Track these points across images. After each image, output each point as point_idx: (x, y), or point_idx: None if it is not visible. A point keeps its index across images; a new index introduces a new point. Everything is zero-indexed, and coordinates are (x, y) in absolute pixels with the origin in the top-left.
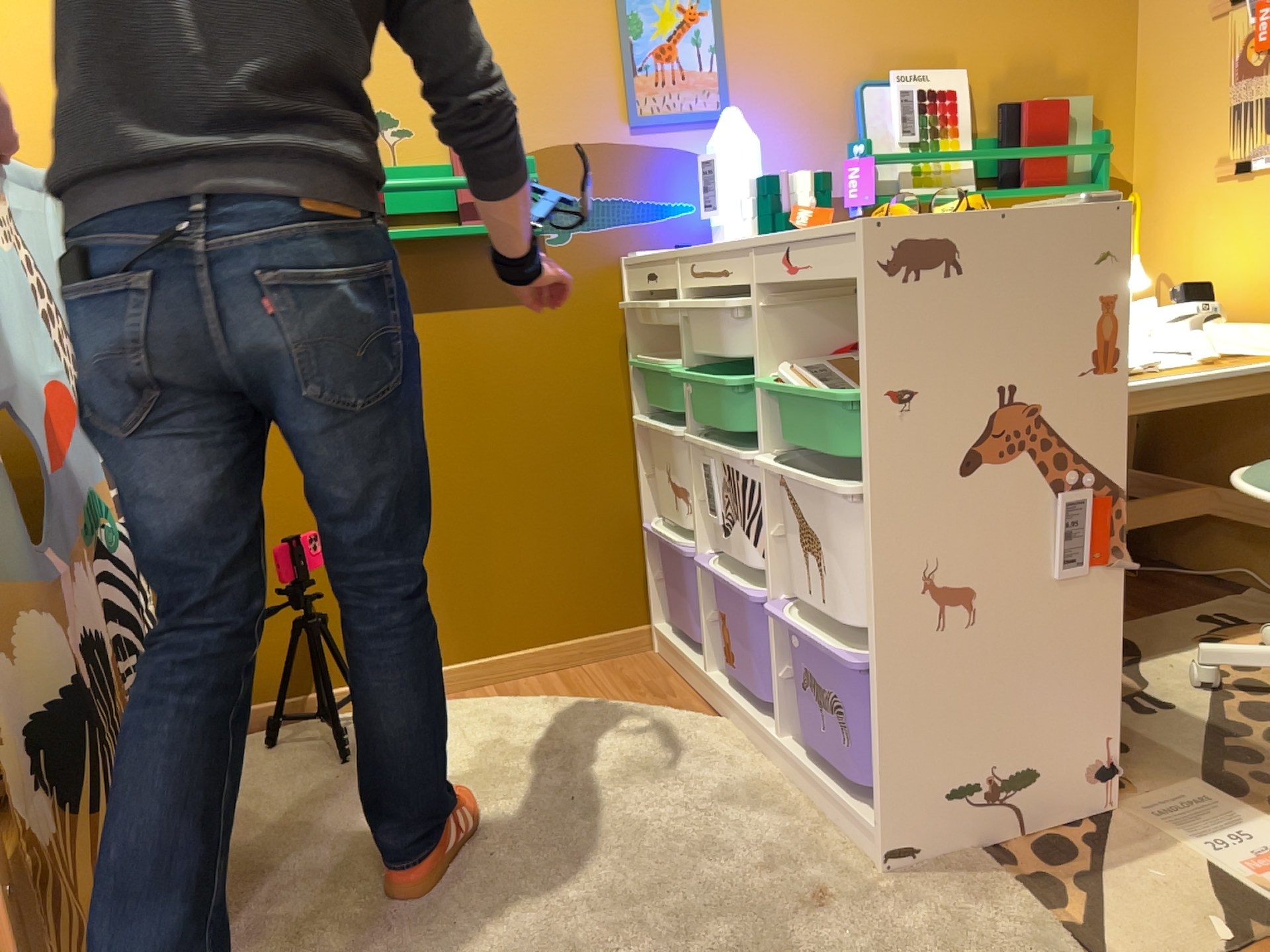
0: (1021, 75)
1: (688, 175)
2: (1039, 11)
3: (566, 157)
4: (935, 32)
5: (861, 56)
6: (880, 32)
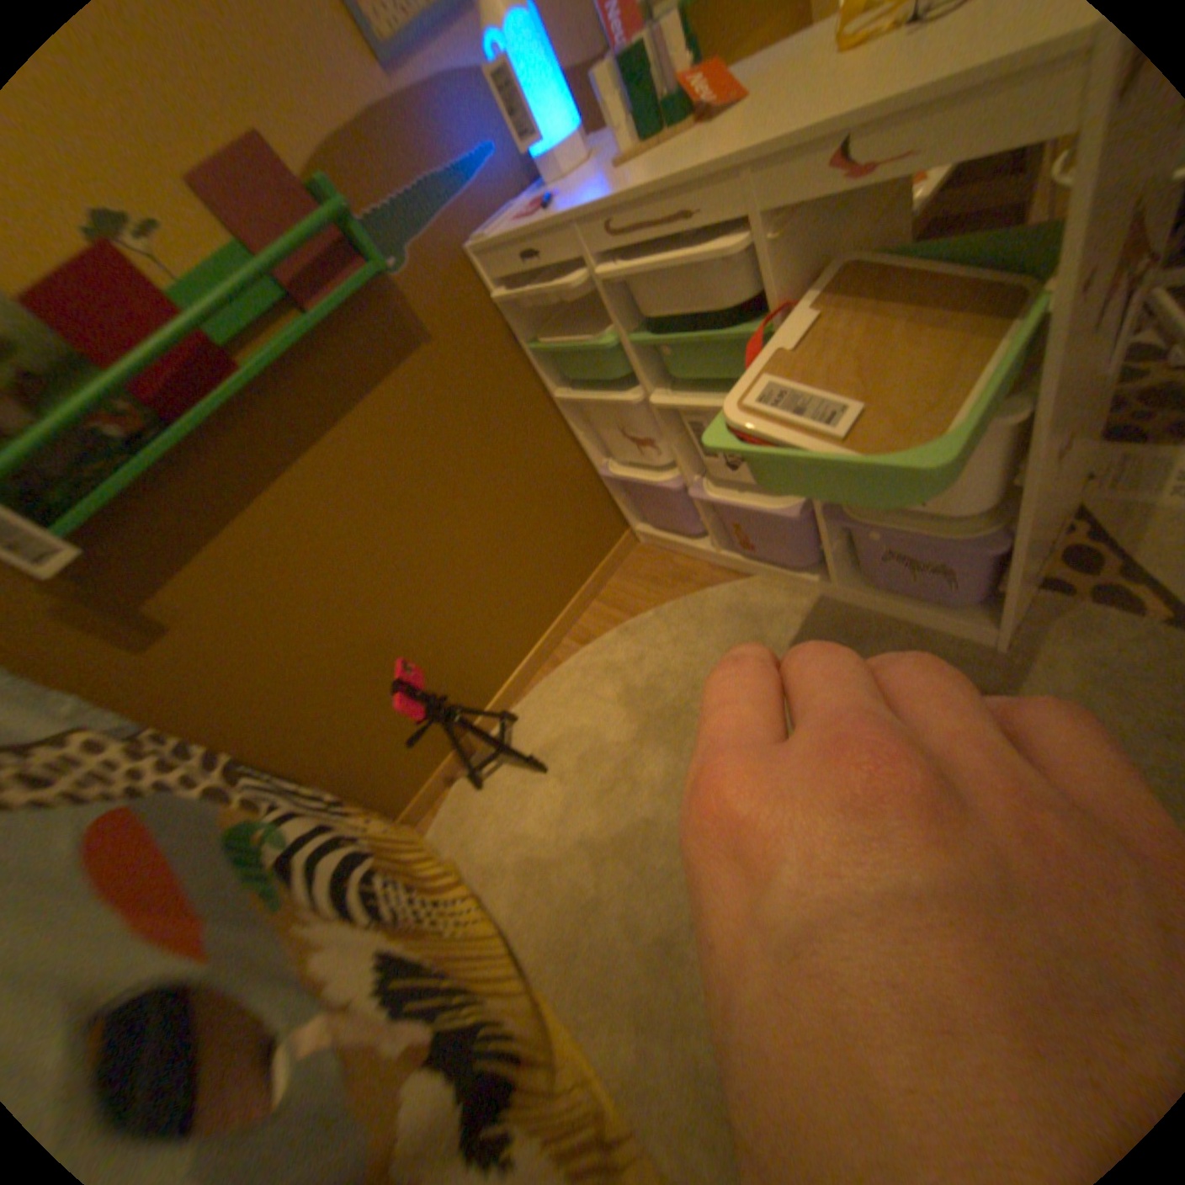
0: None
1: (467, 106)
2: None
3: (344, 154)
4: None
5: None
6: None
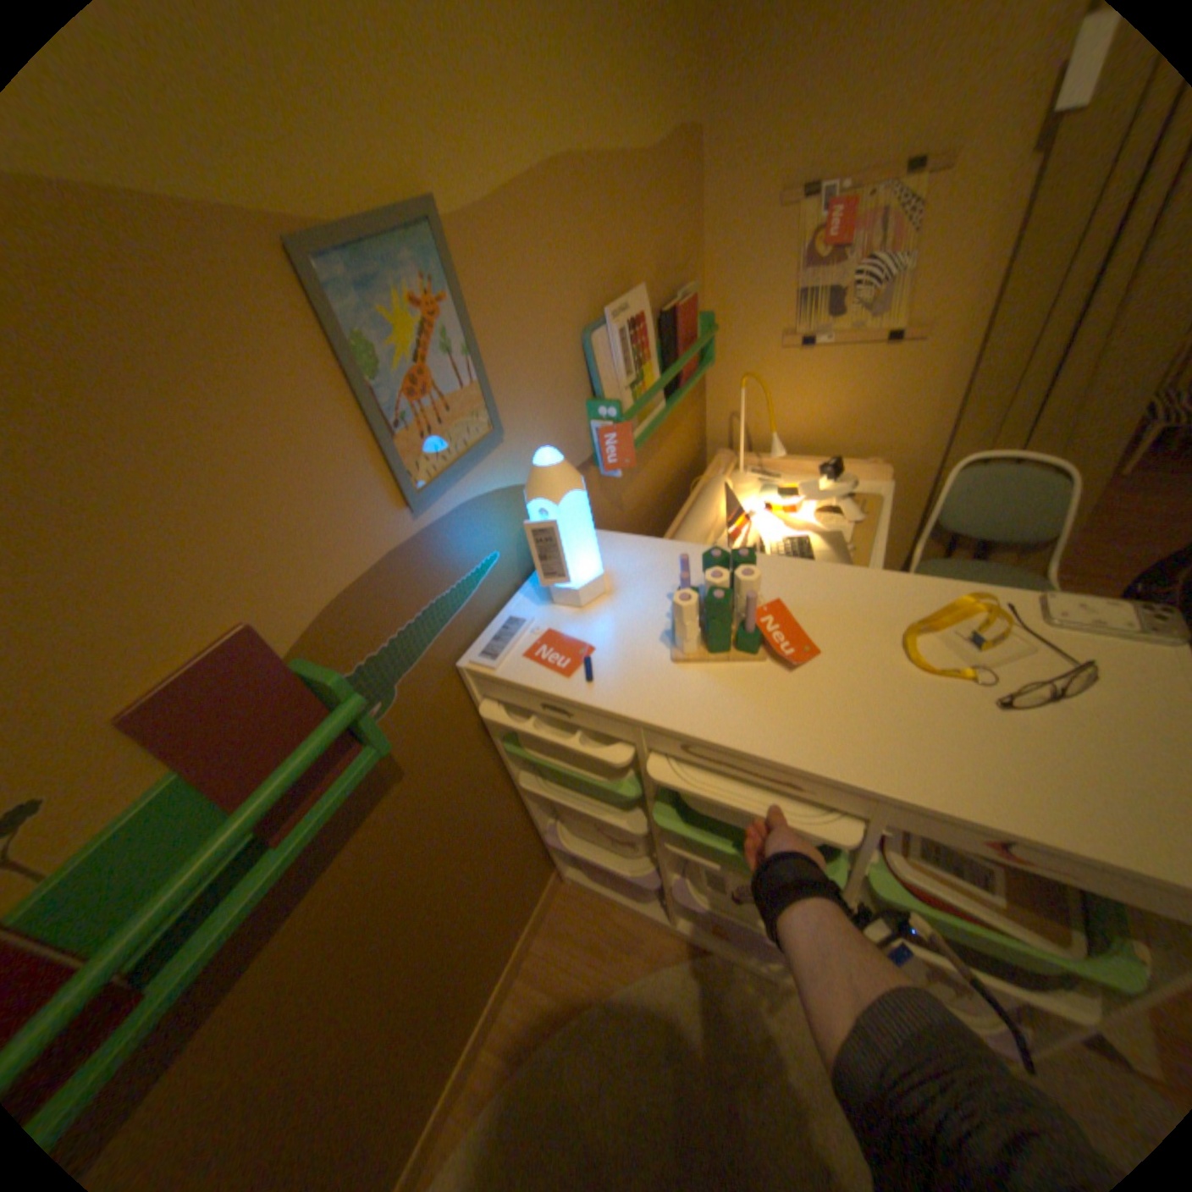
0: (663, 271)
1: (483, 524)
2: (666, 197)
3: (350, 607)
4: (619, 244)
5: (580, 294)
6: (588, 259)
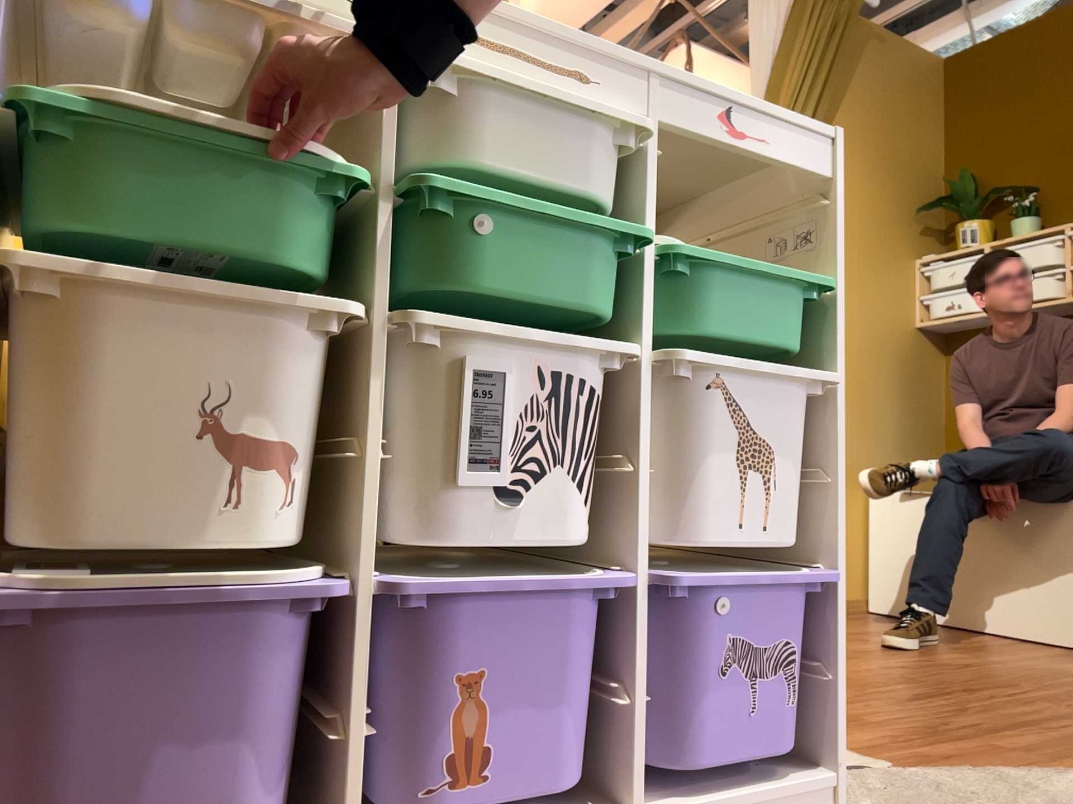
0: None
1: None
2: None
3: None
4: None
5: None
6: None
